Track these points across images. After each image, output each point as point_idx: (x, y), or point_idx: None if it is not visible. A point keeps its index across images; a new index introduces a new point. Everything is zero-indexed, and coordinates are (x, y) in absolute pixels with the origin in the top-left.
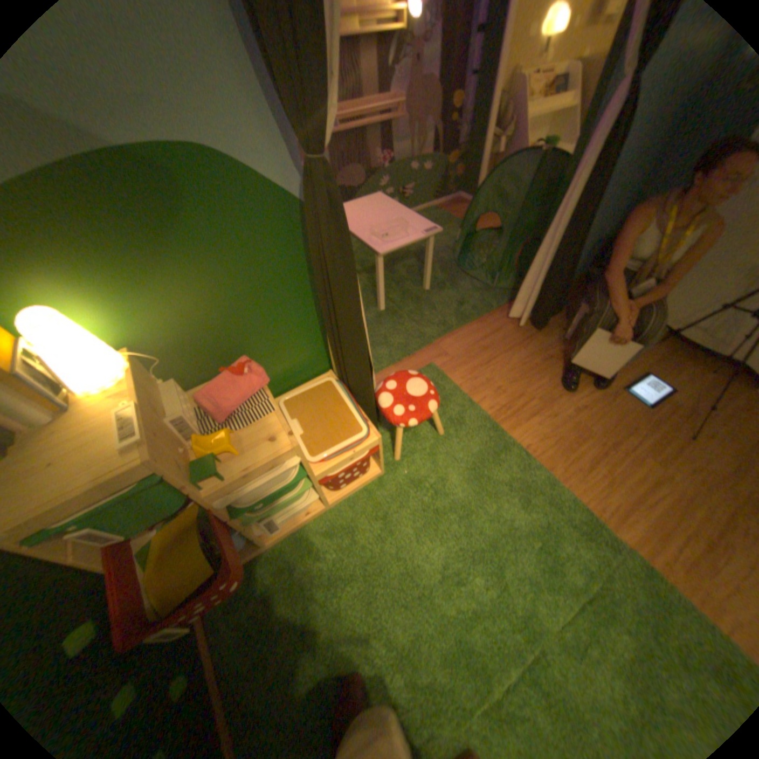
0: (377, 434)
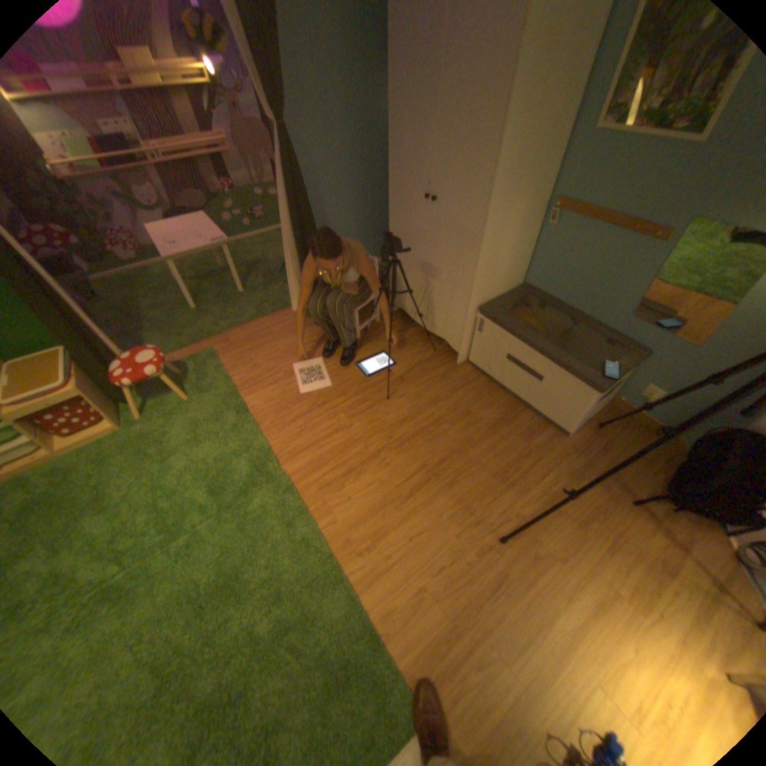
0: (73, 386)
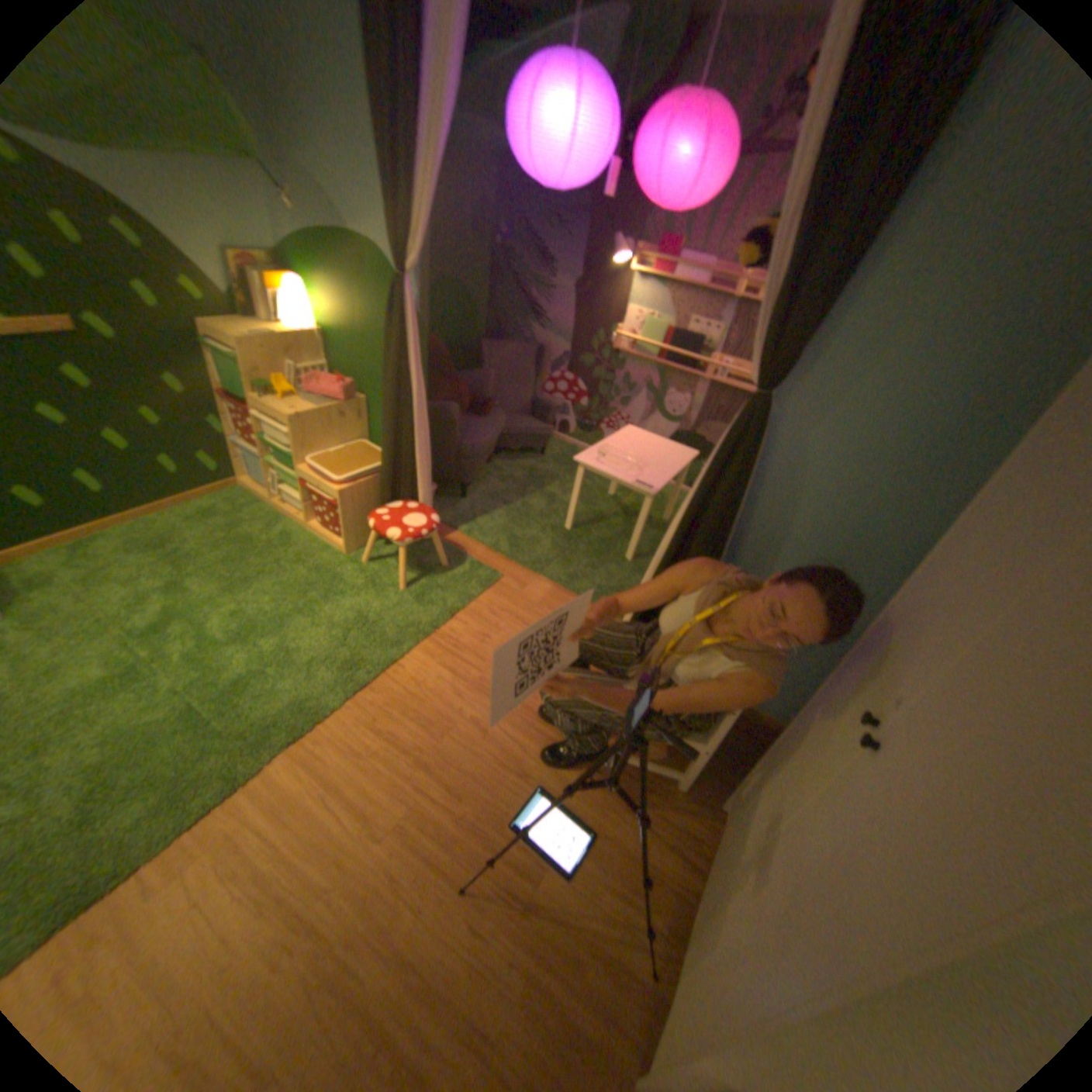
0: (339, 492)
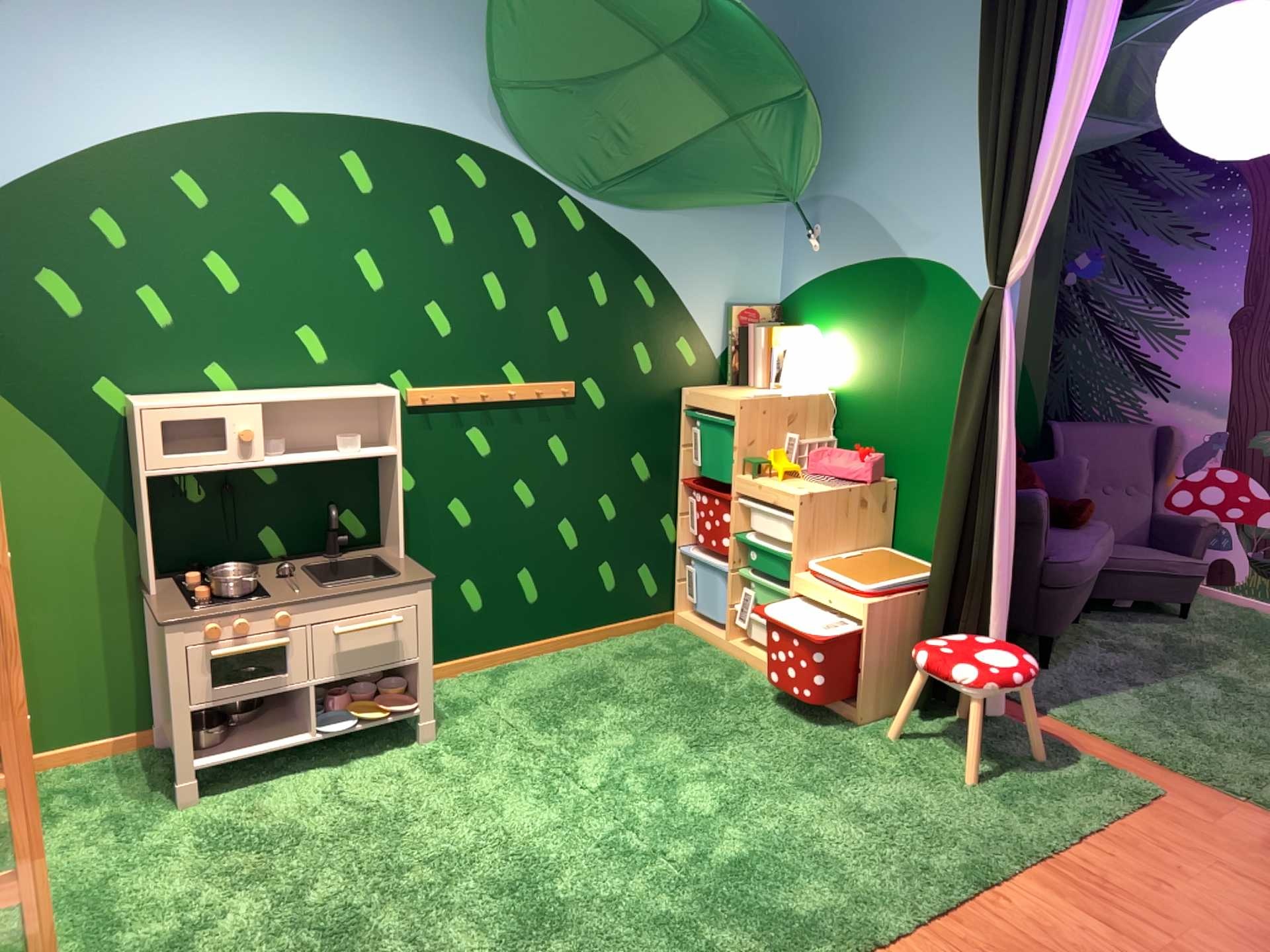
0: (870, 603)
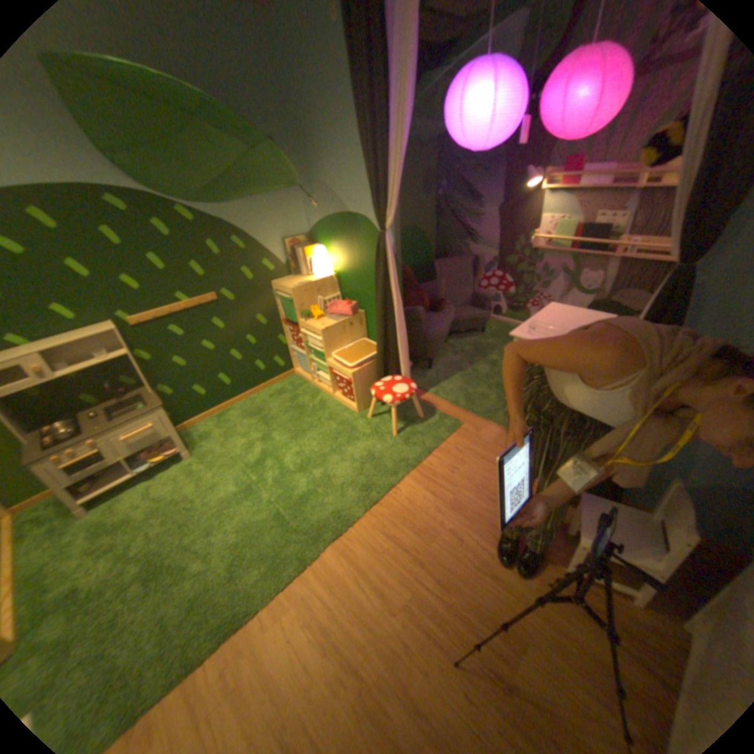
0: (352, 373)
